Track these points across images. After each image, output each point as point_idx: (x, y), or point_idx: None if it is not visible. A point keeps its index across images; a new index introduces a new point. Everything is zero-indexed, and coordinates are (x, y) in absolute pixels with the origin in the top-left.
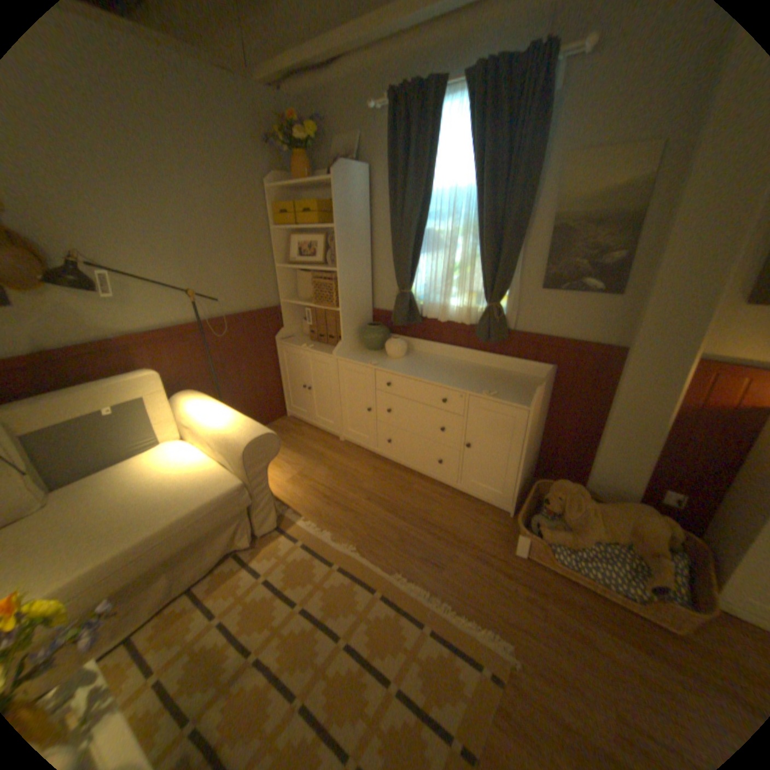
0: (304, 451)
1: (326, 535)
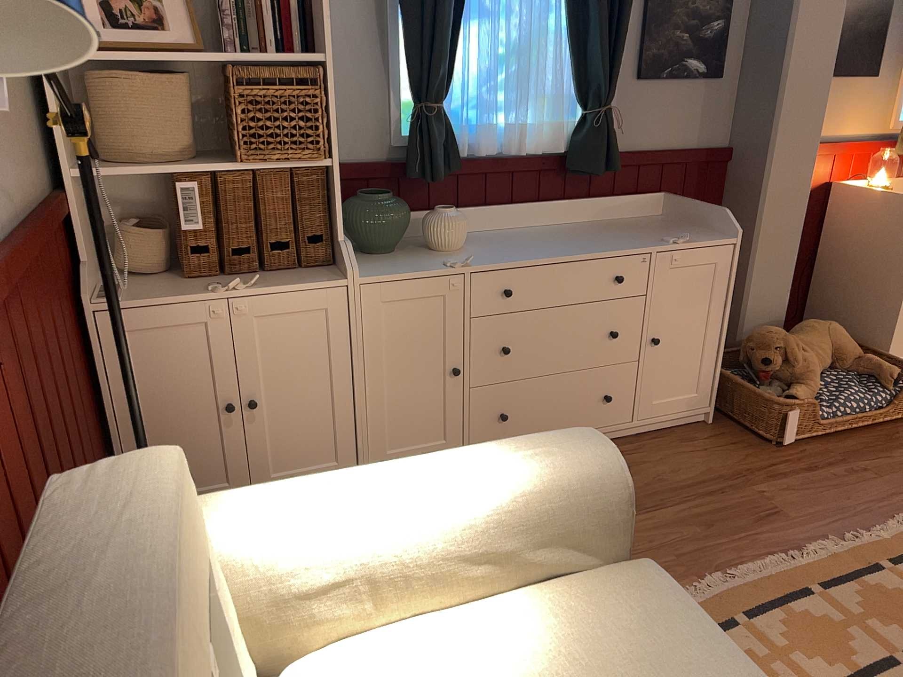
0: None
1: None
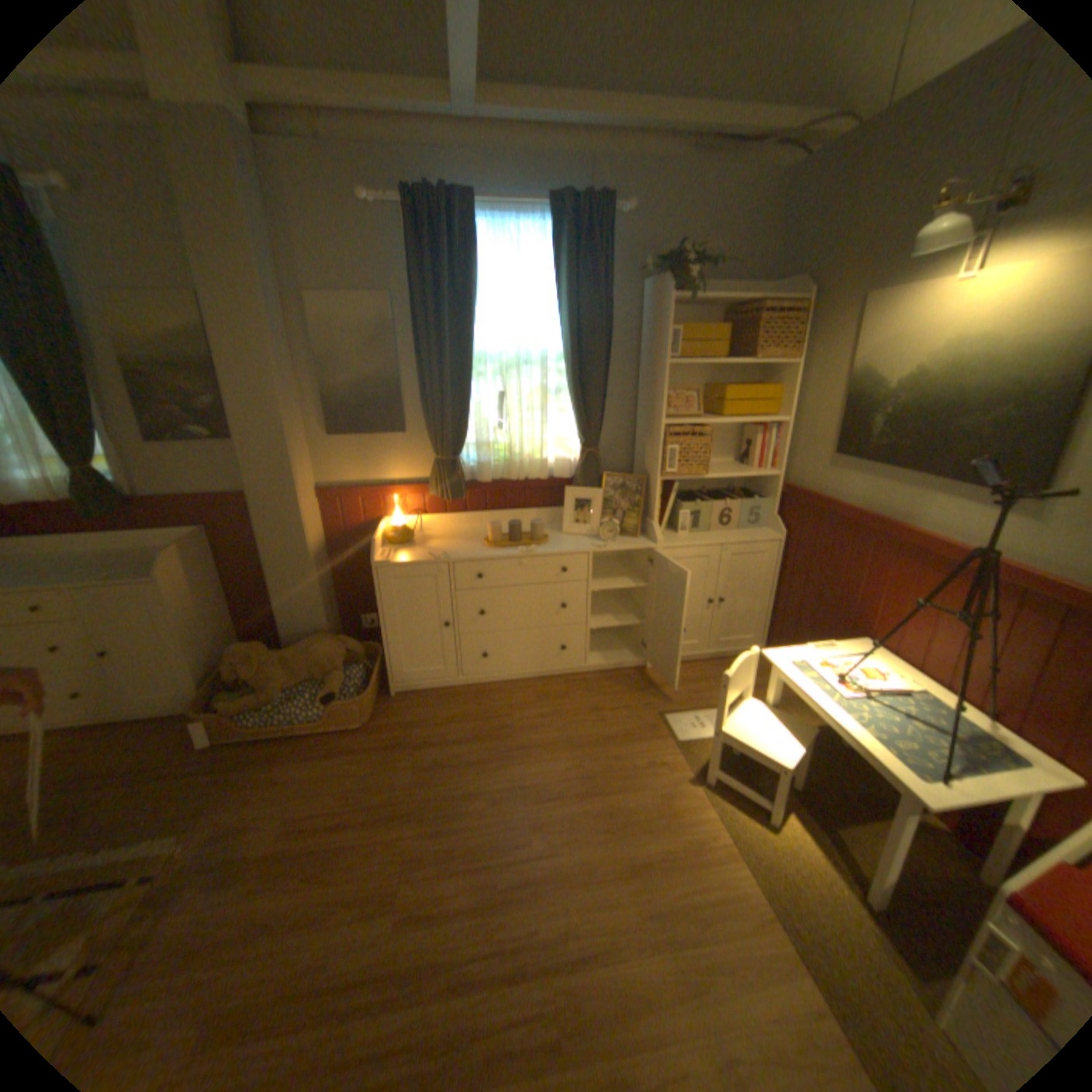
0: None
1: None
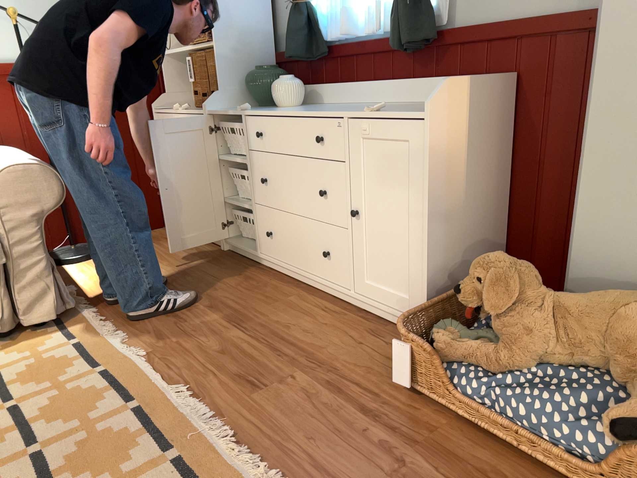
0: (164, 258)
1: (119, 336)
